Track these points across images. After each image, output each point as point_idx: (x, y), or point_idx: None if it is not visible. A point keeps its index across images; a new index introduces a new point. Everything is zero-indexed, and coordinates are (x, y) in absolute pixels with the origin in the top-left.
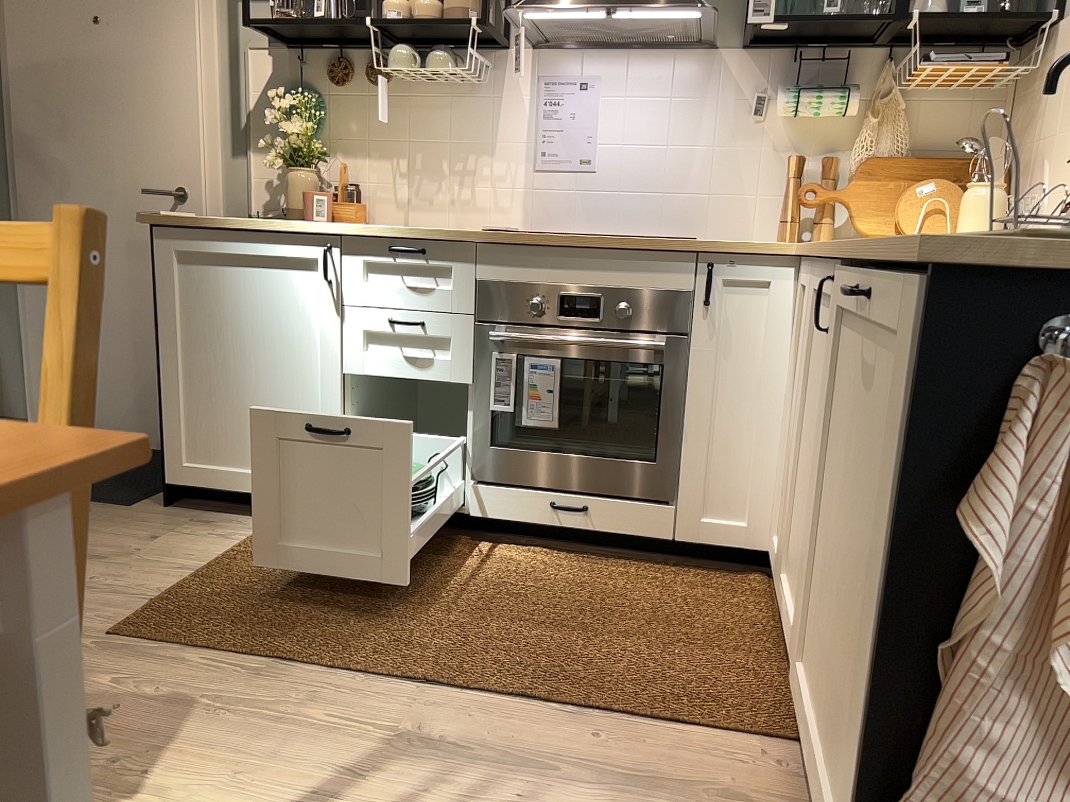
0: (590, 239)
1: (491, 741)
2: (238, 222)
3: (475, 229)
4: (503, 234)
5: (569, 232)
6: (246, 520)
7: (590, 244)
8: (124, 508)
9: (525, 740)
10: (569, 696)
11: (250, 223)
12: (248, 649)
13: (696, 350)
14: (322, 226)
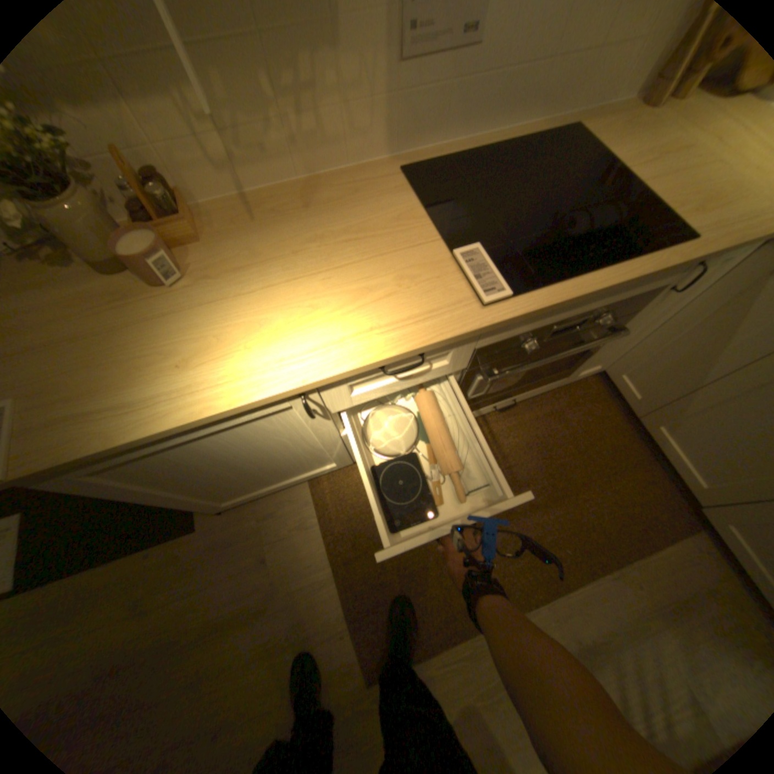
0: (616, 283)
1: (611, 629)
2: (141, 431)
3: (332, 167)
4: (519, 307)
5: (442, 137)
6: (290, 498)
7: (613, 287)
8: (193, 539)
9: (623, 618)
10: (613, 569)
11: (167, 427)
12: (448, 646)
13: (640, 314)
14: (280, 386)
